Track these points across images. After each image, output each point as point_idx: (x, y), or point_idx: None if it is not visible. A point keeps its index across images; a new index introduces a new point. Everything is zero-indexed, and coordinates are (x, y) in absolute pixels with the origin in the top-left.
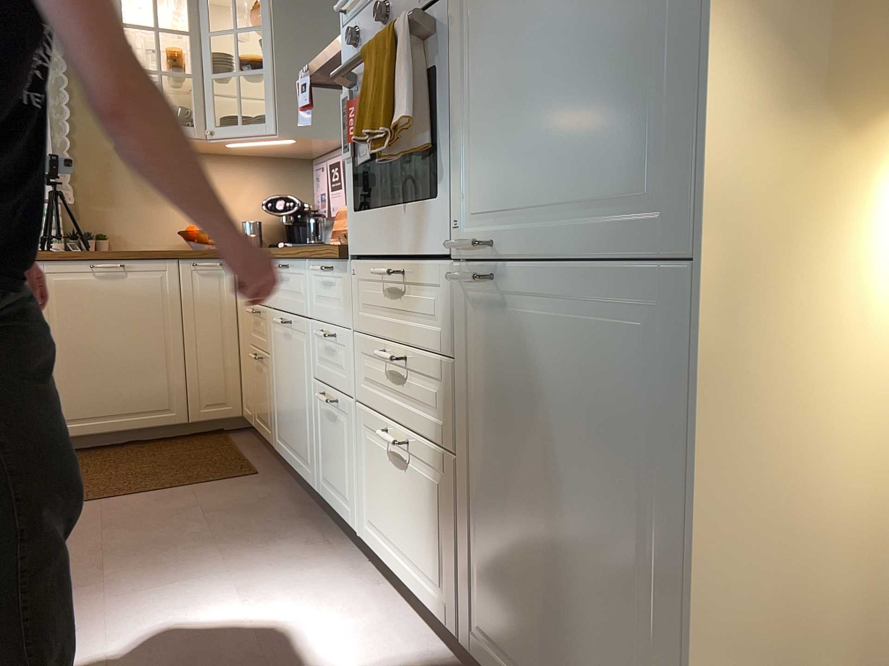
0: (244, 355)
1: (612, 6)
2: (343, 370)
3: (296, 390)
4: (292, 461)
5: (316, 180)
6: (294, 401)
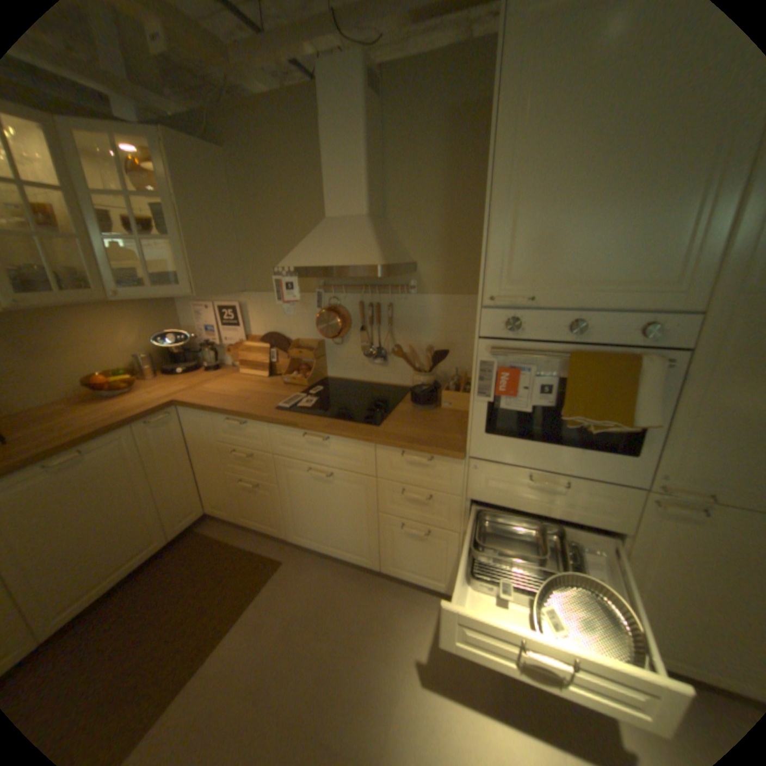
0: (209, 476)
1: None
2: (441, 515)
3: (342, 513)
4: (329, 551)
5: (196, 314)
6: (336, 519)
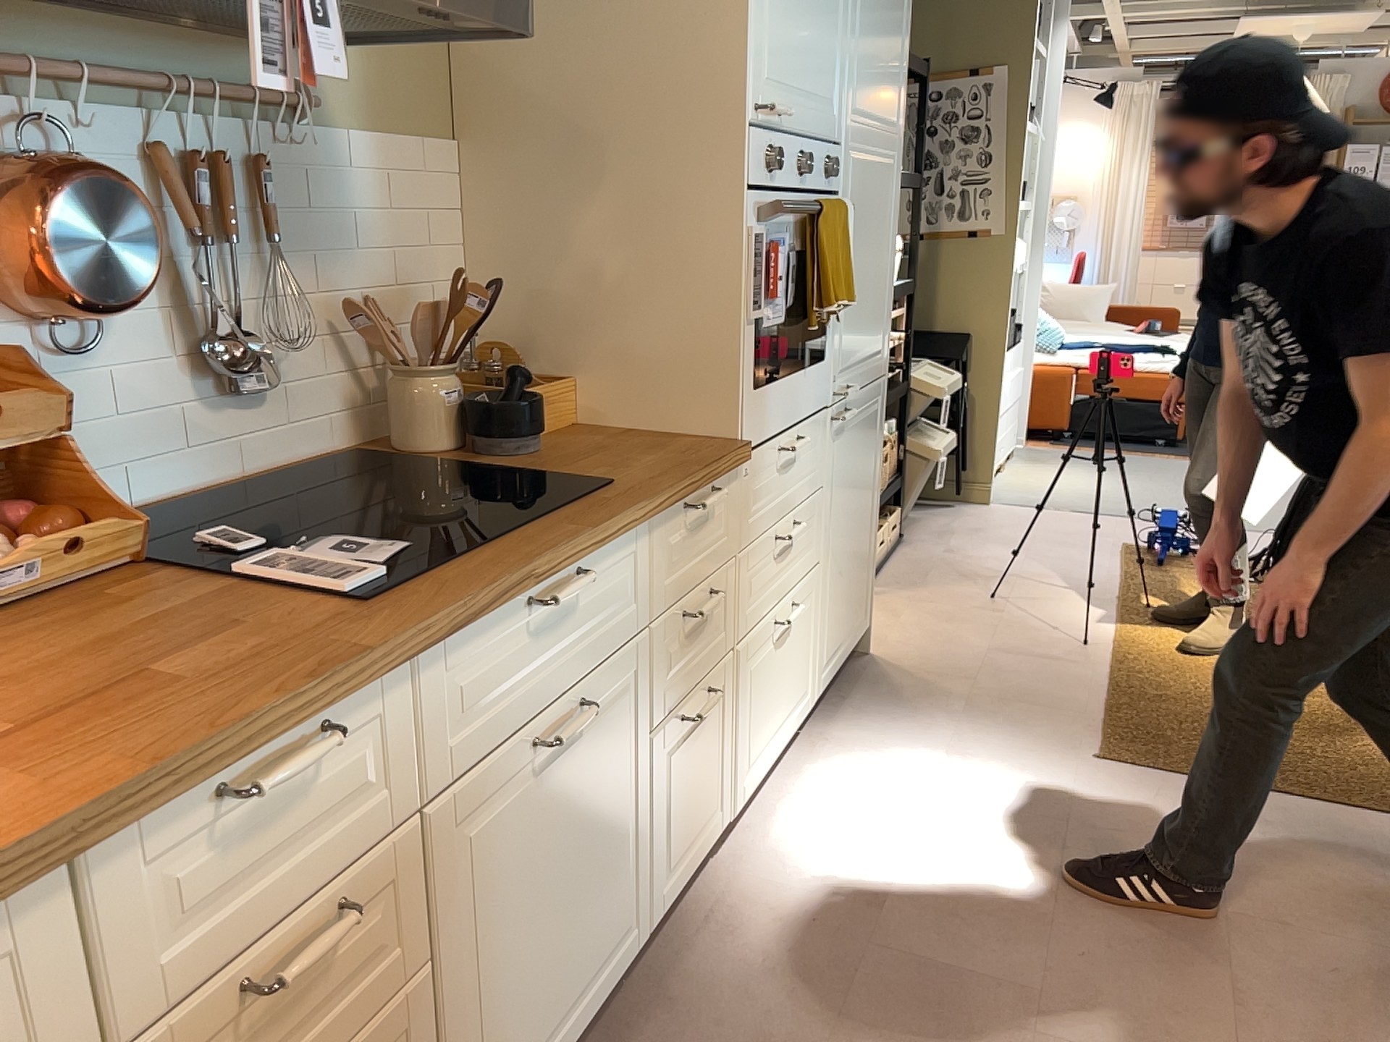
0: None
1: (881, 260)
2: (717, 629)
3: (591, 838)
4: None
5: None
6: (579, 880)
